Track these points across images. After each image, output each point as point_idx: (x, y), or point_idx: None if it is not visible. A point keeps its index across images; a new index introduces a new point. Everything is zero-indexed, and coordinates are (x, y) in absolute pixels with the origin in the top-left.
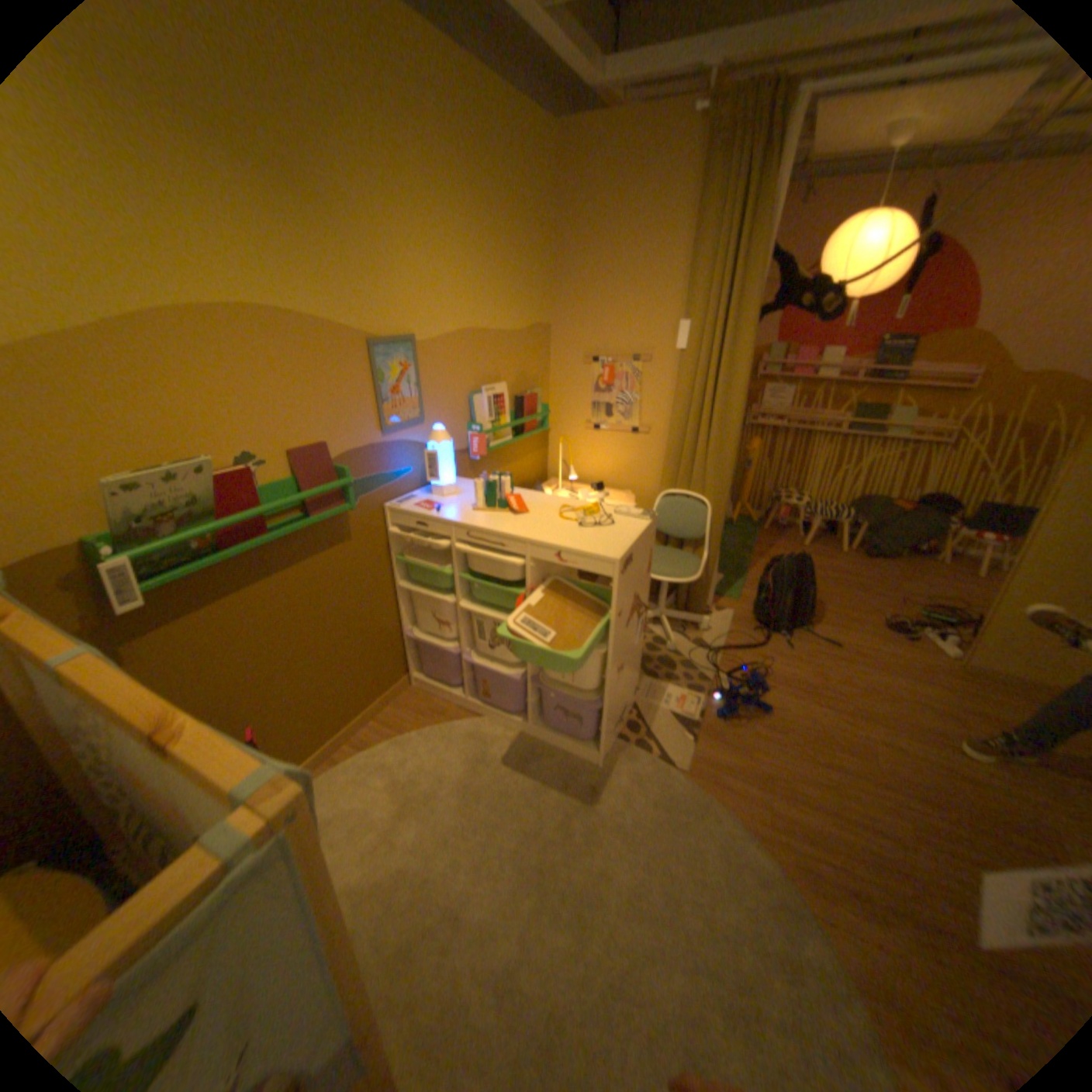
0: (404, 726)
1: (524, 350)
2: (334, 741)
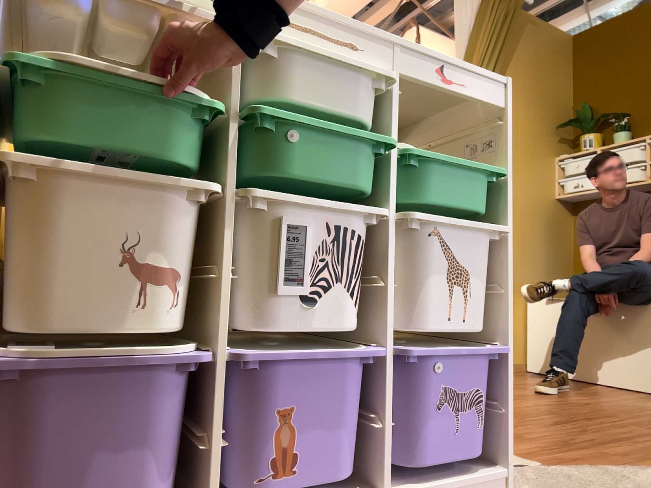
0: None
1: None
2: None
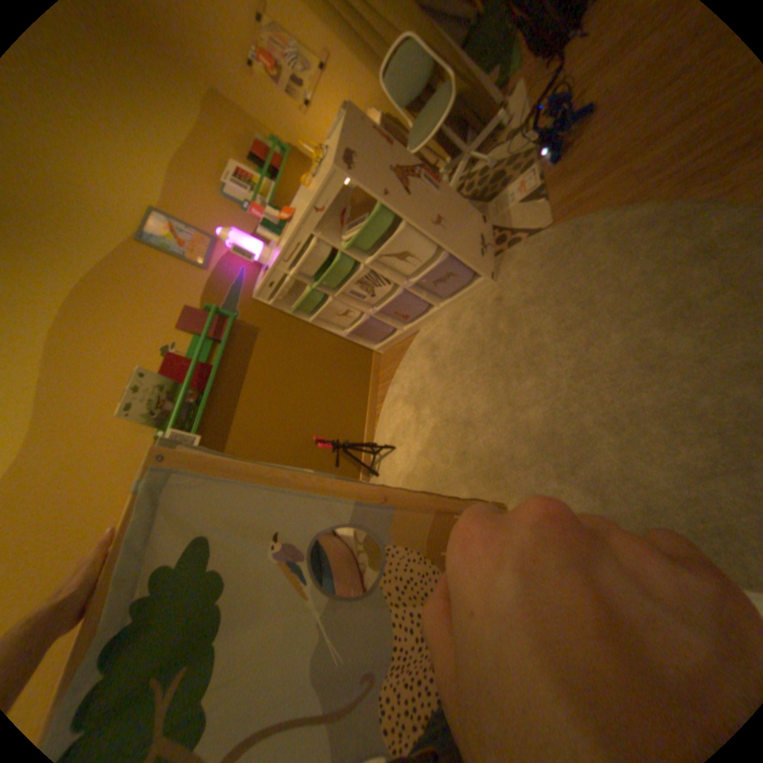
0: (392, 372)
1: (216, 125)
2: (370, 408)
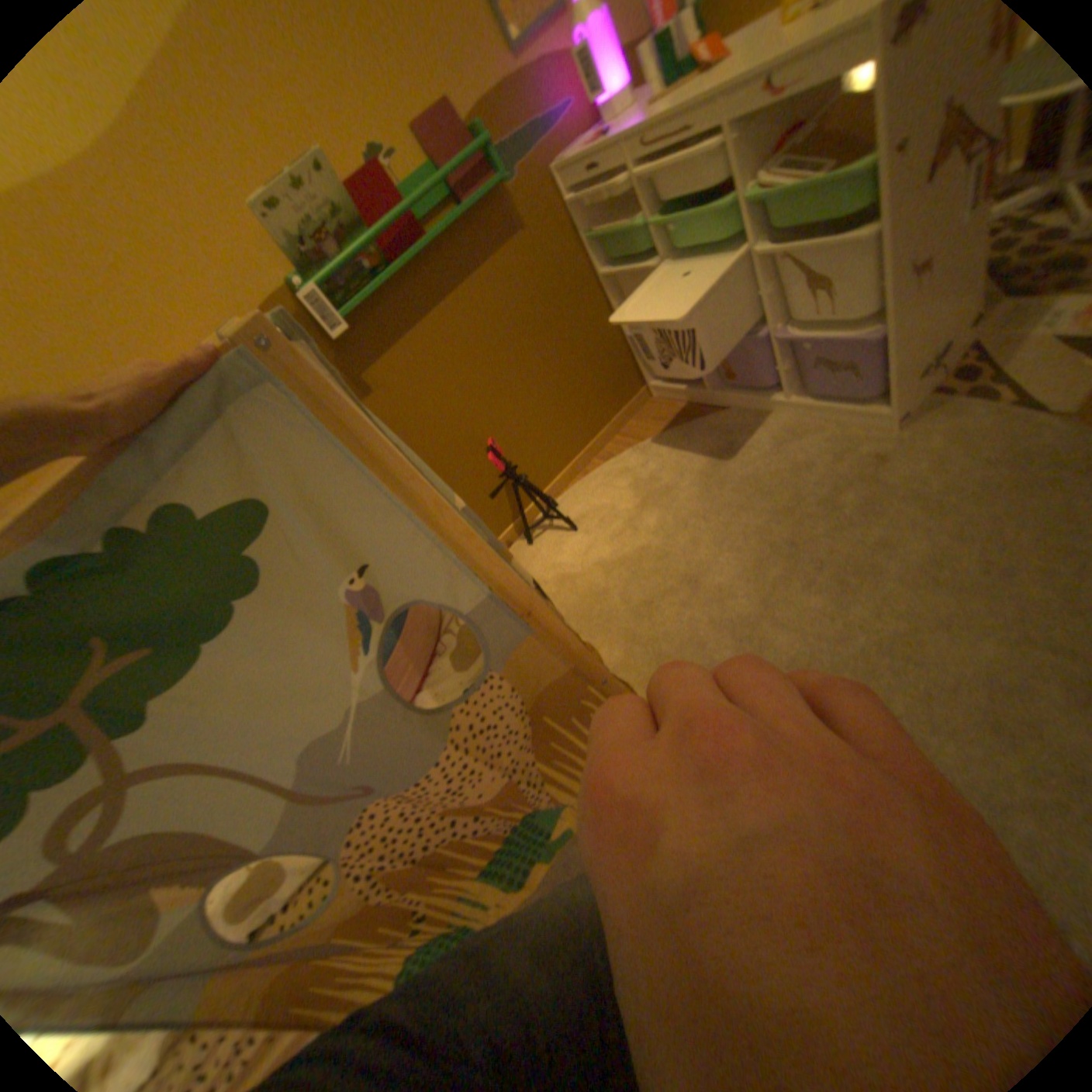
0: (646, 433)
1: None
2: (582, 455)
